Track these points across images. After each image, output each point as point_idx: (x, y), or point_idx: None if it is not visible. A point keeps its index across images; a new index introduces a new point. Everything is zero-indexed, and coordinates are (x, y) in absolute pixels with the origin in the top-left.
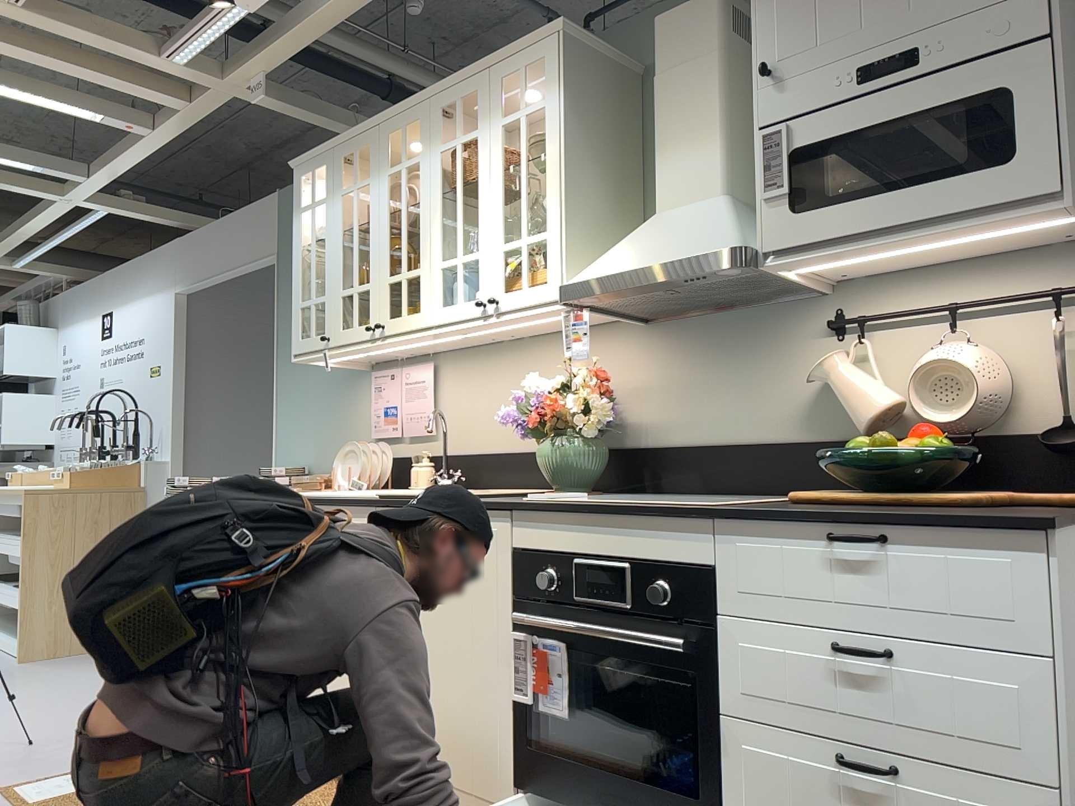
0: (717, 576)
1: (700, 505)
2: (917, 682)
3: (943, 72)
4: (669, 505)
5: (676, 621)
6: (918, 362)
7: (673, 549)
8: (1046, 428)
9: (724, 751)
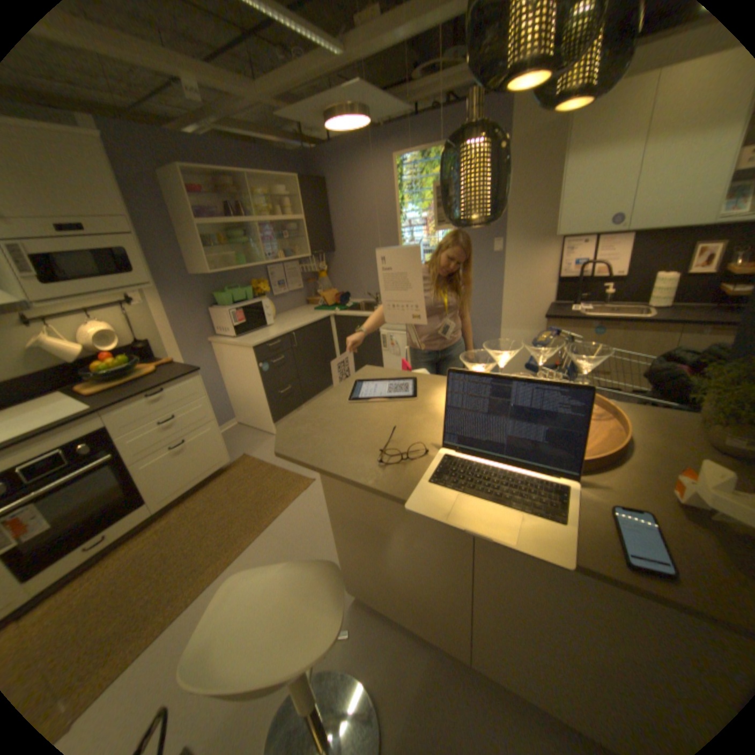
0: (107, 429)
1: (77, 412)
2: (181, 419)
3: (96, 235)
4: (62, 419)
5: (93, 454)
6: (83, 331)
7: (81, 432)
8: (130, 344)
9: (131, 477)
